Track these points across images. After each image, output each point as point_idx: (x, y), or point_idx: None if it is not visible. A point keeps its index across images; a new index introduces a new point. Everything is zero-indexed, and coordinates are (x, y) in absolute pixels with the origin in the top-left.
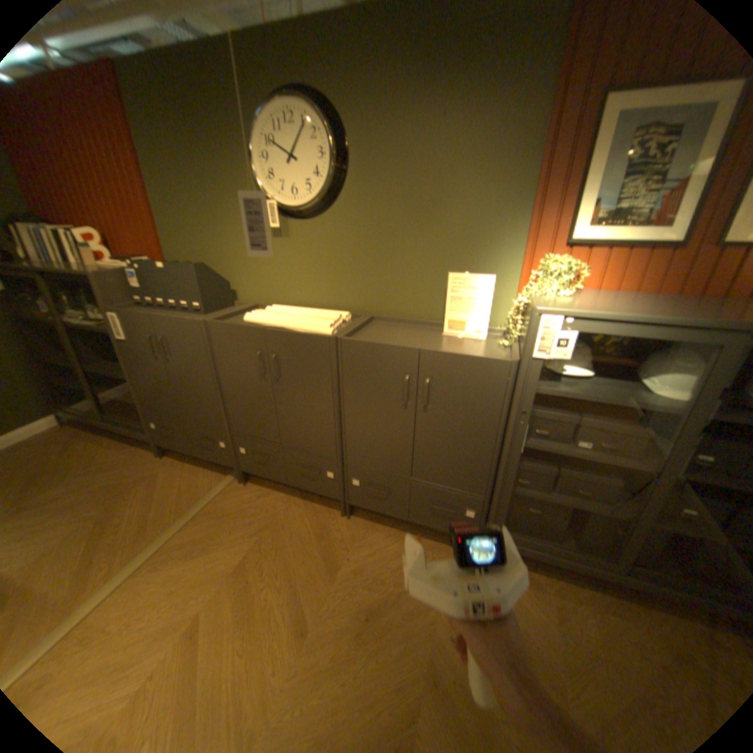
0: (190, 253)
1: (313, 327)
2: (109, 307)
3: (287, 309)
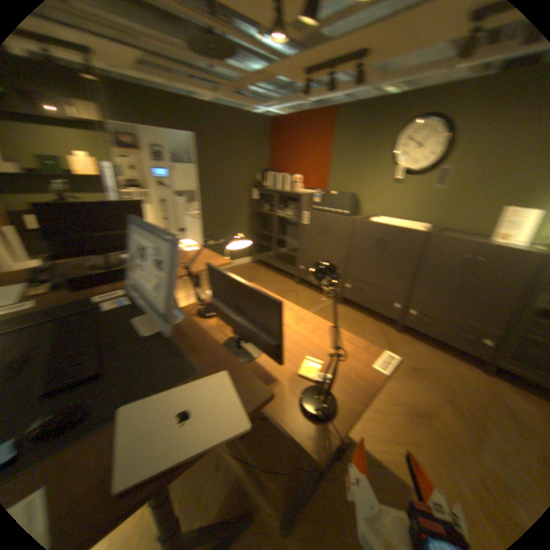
0: (345, 189)
1: (415, 227)
2: (307, 210)
3: (395, 219)
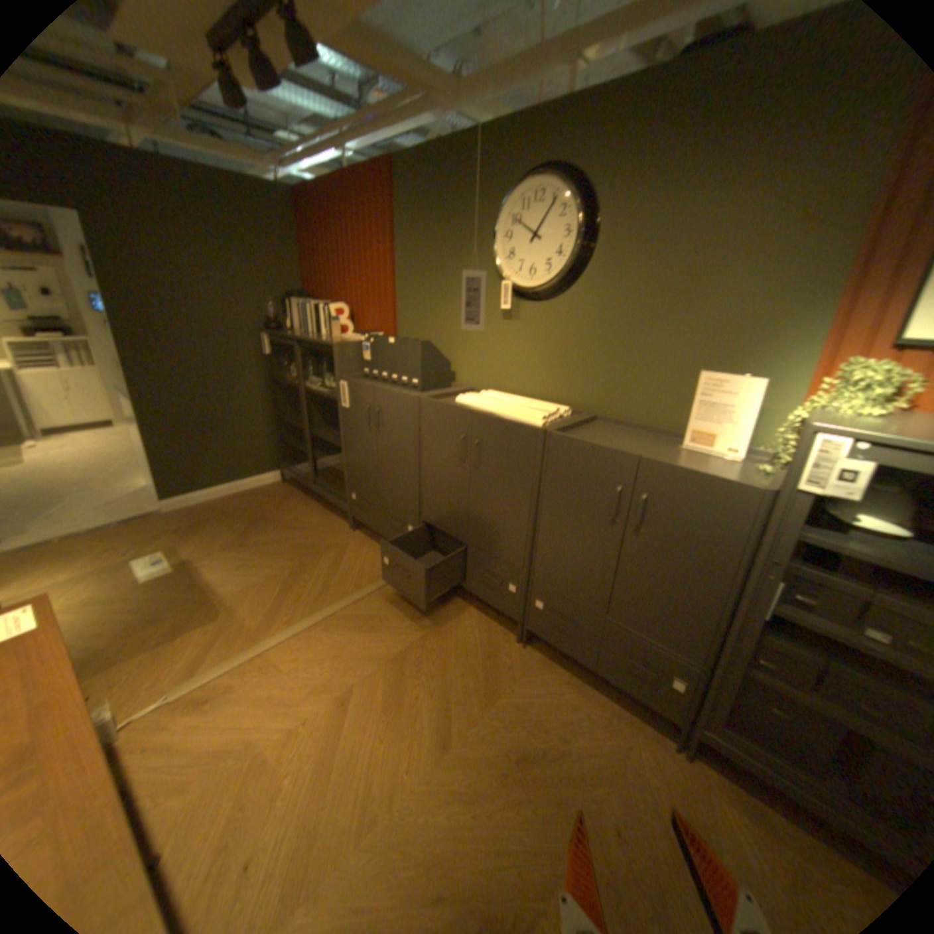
0: (422, 331)
1: (524, 417)
2: (344, 376)
3: (503, 396)
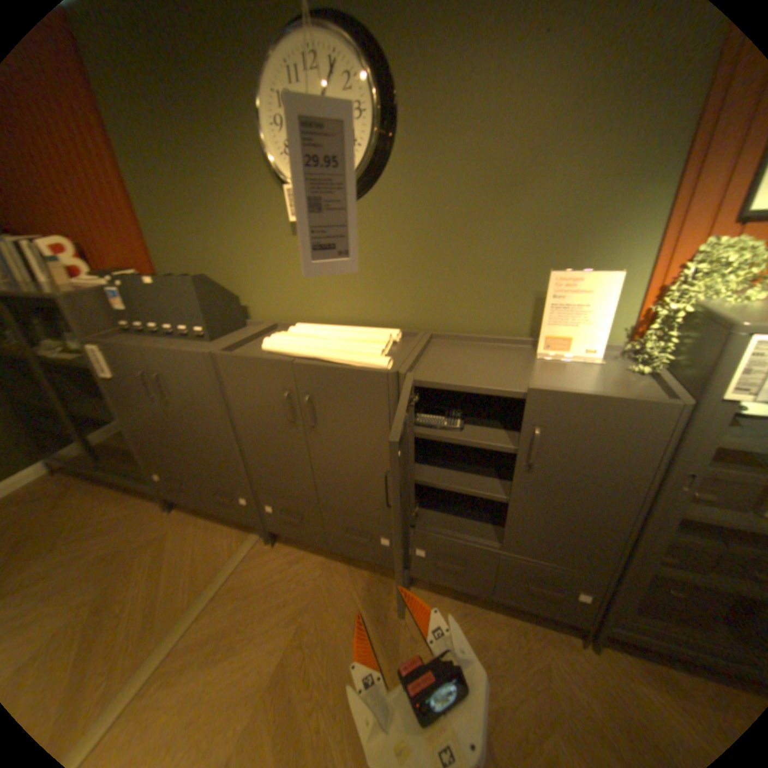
0: (186, 262)
1: (359, 357)
2: (87, 339)
3: (317, 330)
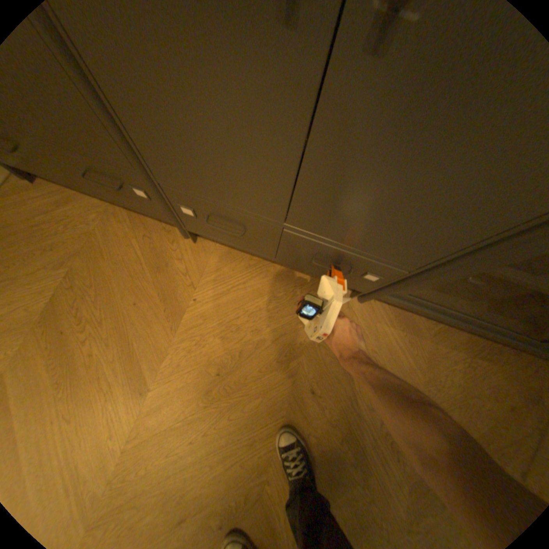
0: None
1: None
2: None
3: None
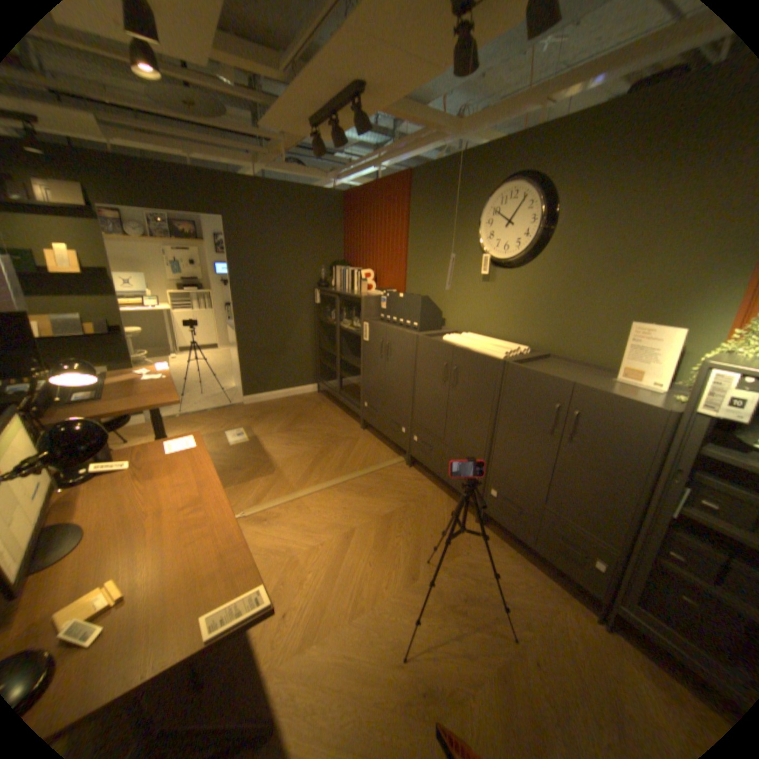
0: (424, 290)
1: (491, 351)
2: (367, 320)
3: (479, 337)
